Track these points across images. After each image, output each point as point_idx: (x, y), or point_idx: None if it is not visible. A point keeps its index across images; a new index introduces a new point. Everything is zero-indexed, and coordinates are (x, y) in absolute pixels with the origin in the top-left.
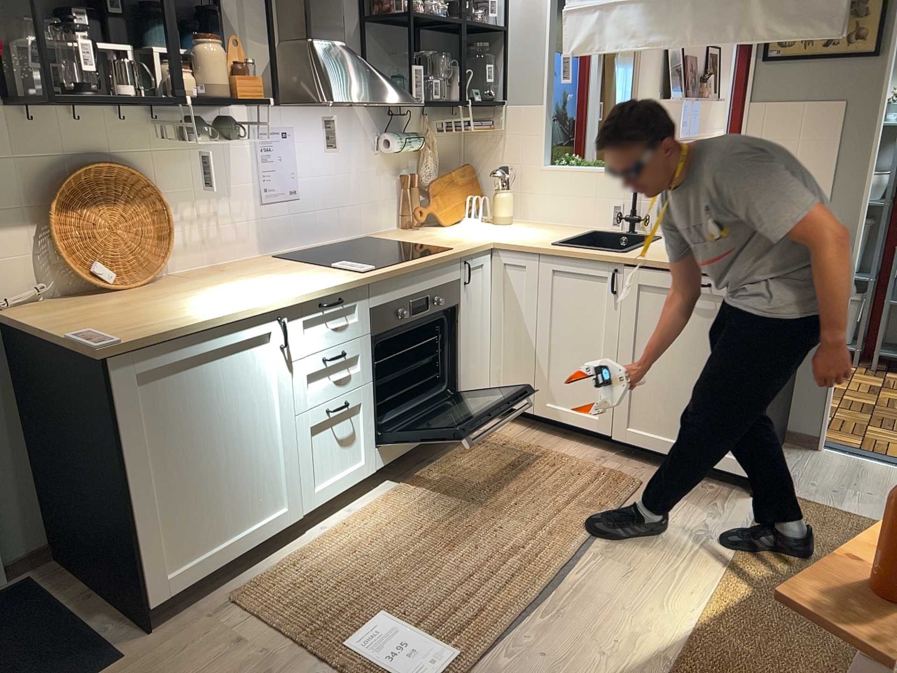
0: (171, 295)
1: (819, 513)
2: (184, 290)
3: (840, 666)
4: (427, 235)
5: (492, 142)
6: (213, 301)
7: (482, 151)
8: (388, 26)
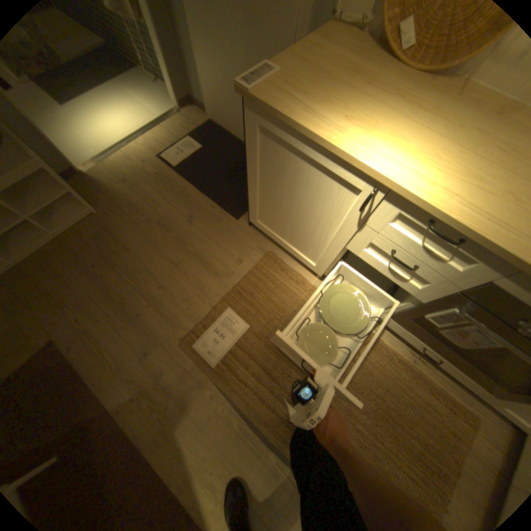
0: (394, 93)
1: None
2: (415, 98)
3: None
4: None
5: None
6: (378, 124)
7: None
8: None
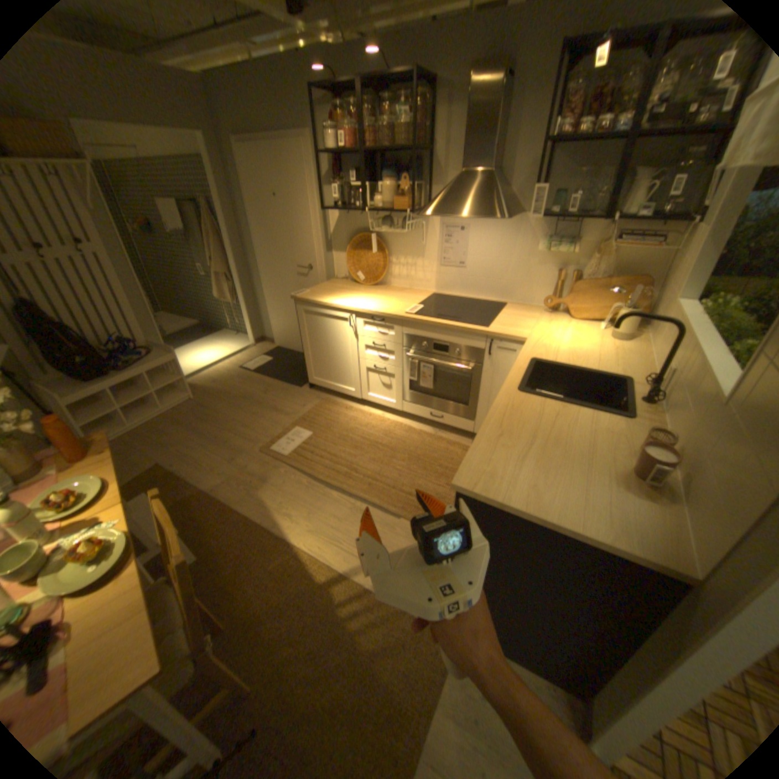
0: (356, 291)
1: (422, 678)
2: (365, 292)
3: (248, 614)
4: (532, 317)
5: (680, 260)
6: (348, 298)
7: (674, 267)
8: (585, 142)
